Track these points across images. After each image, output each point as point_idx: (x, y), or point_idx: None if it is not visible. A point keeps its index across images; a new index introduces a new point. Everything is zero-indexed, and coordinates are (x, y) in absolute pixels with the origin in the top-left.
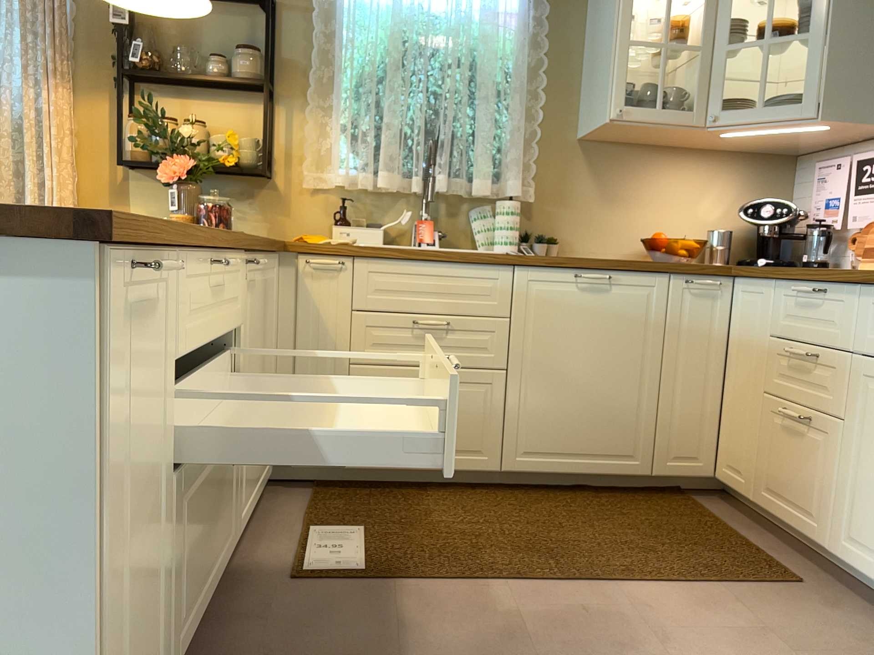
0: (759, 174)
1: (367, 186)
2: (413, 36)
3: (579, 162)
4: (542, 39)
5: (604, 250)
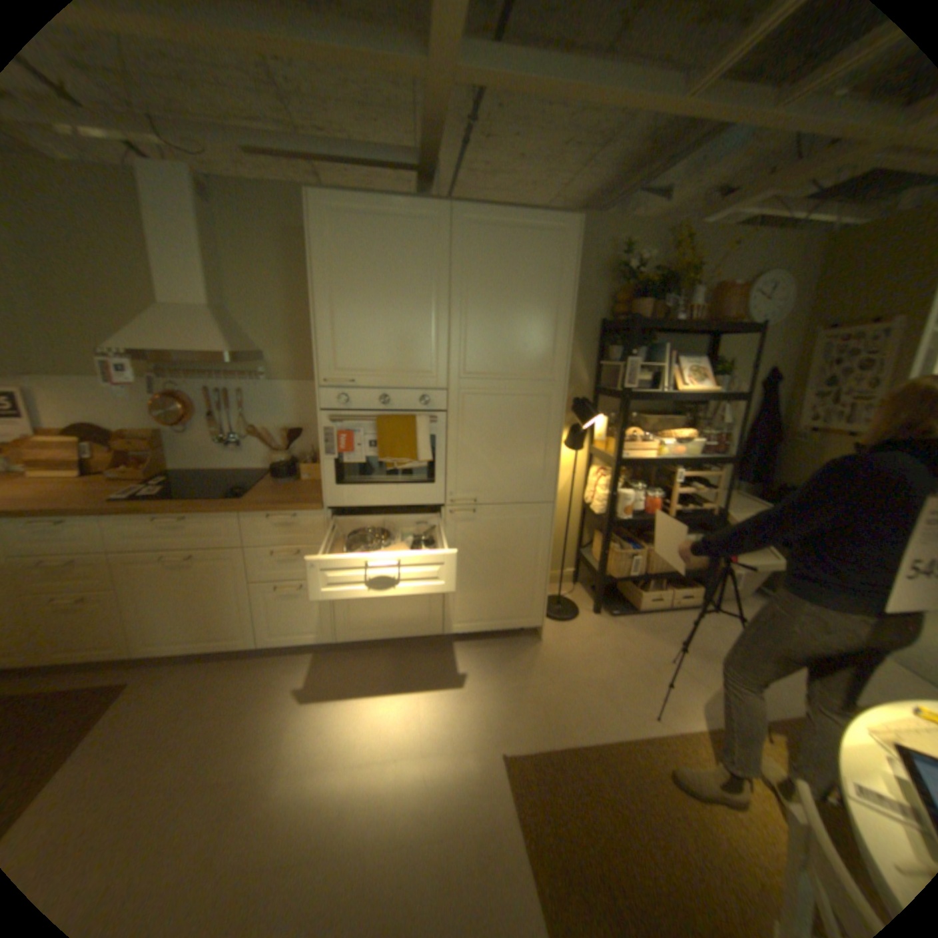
0: None
1: None
2: None
3: None
4: None
5: None
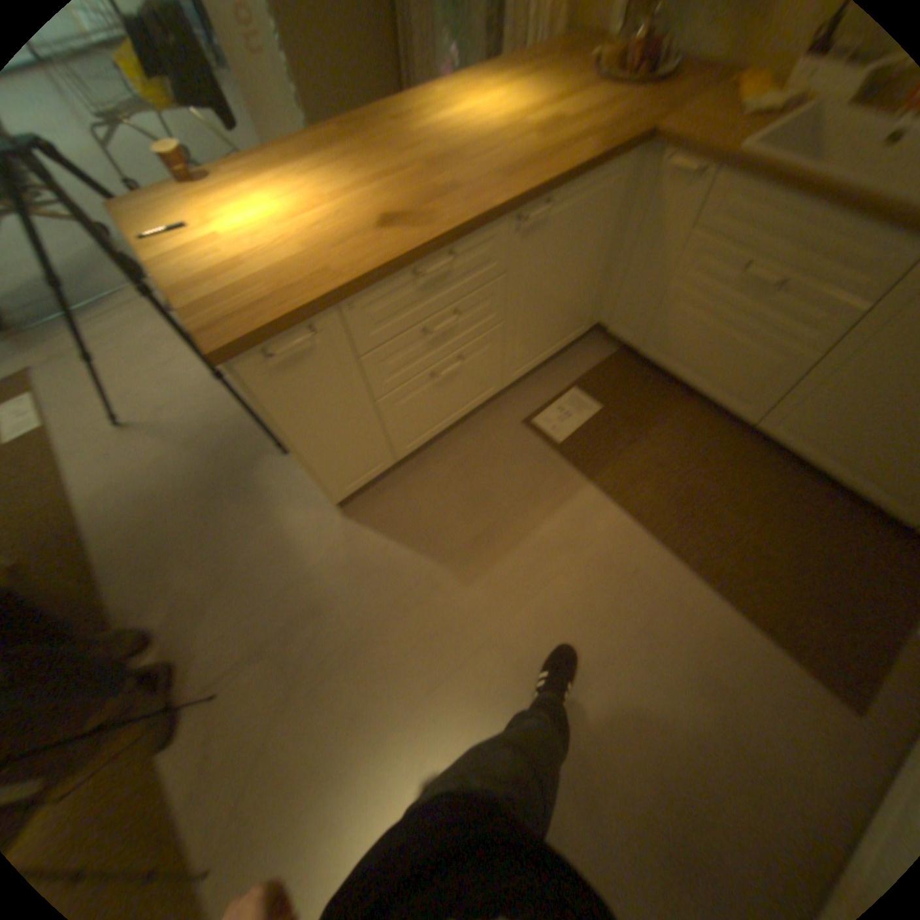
0: None
1: None
2: None
3: None
4: None
5: None
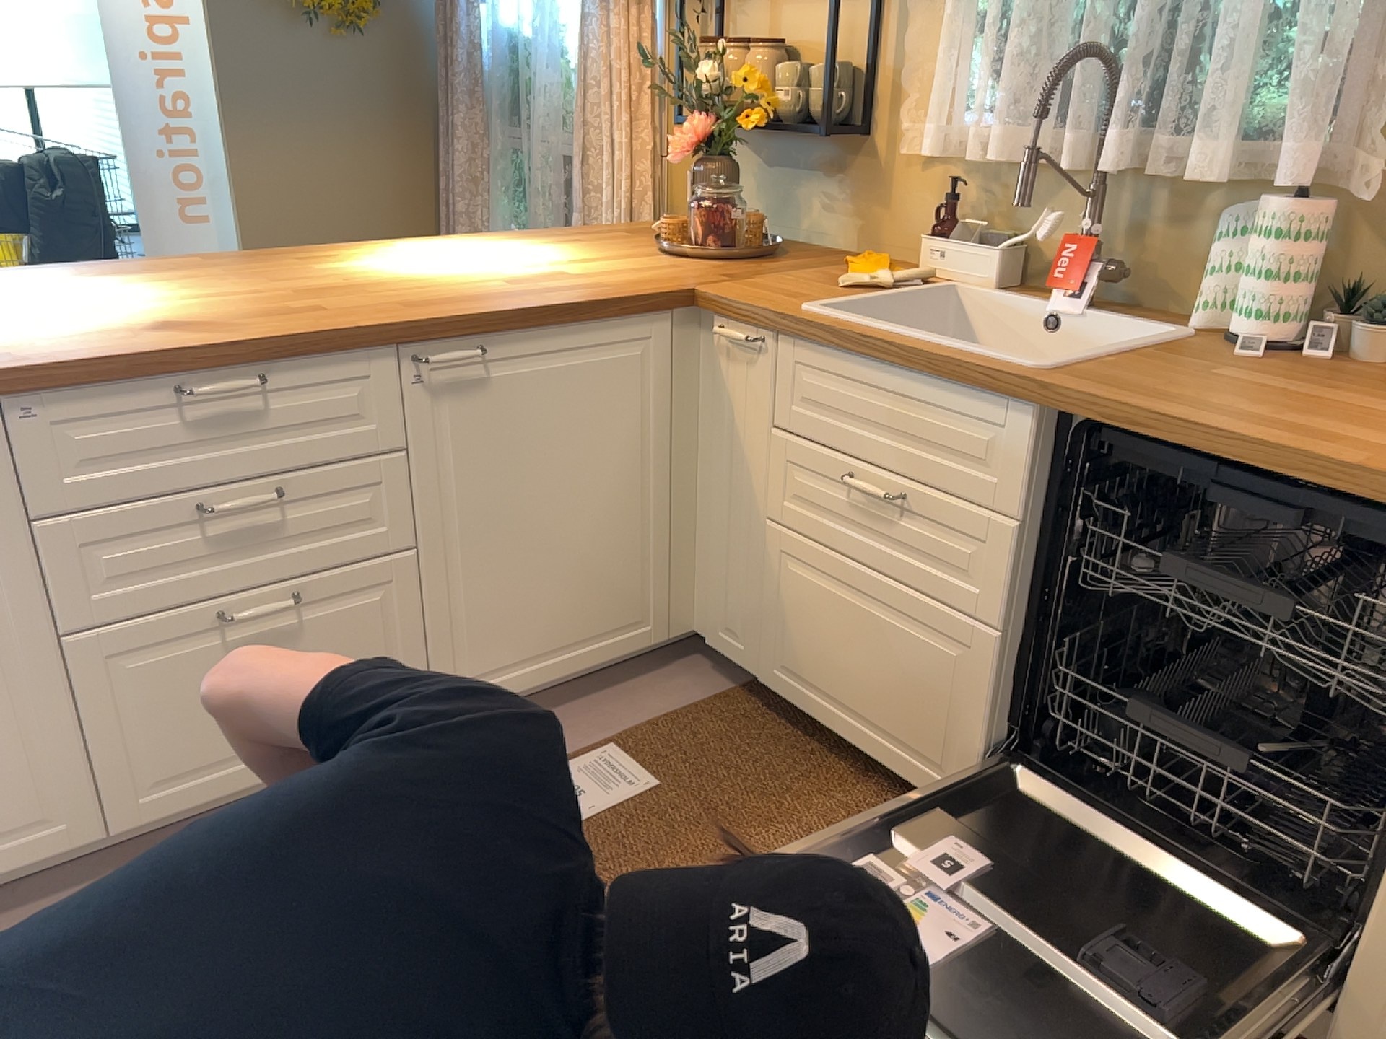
0: None
1: (981, 159)
2: None
3: None
4: None
5: None
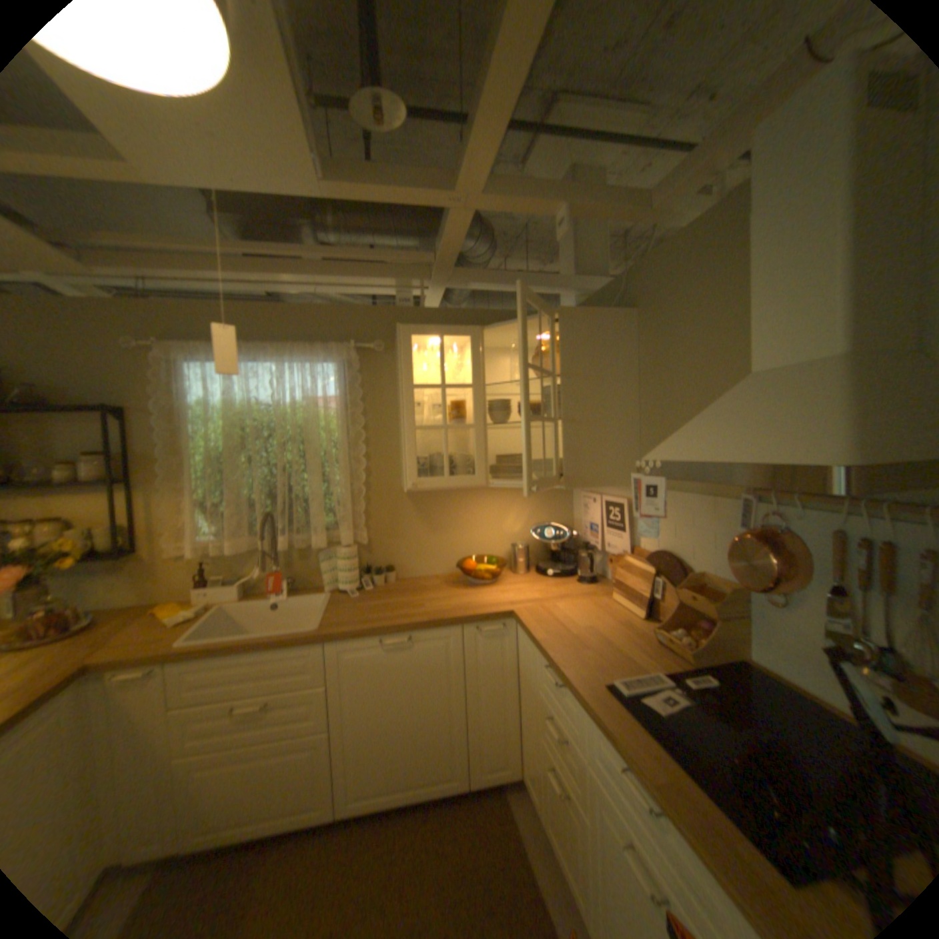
0: (545, 495)
1: (218, 554)
2: (249, 424)
3: (404, 504)
4: (358, 417)
5: (433, 569)
